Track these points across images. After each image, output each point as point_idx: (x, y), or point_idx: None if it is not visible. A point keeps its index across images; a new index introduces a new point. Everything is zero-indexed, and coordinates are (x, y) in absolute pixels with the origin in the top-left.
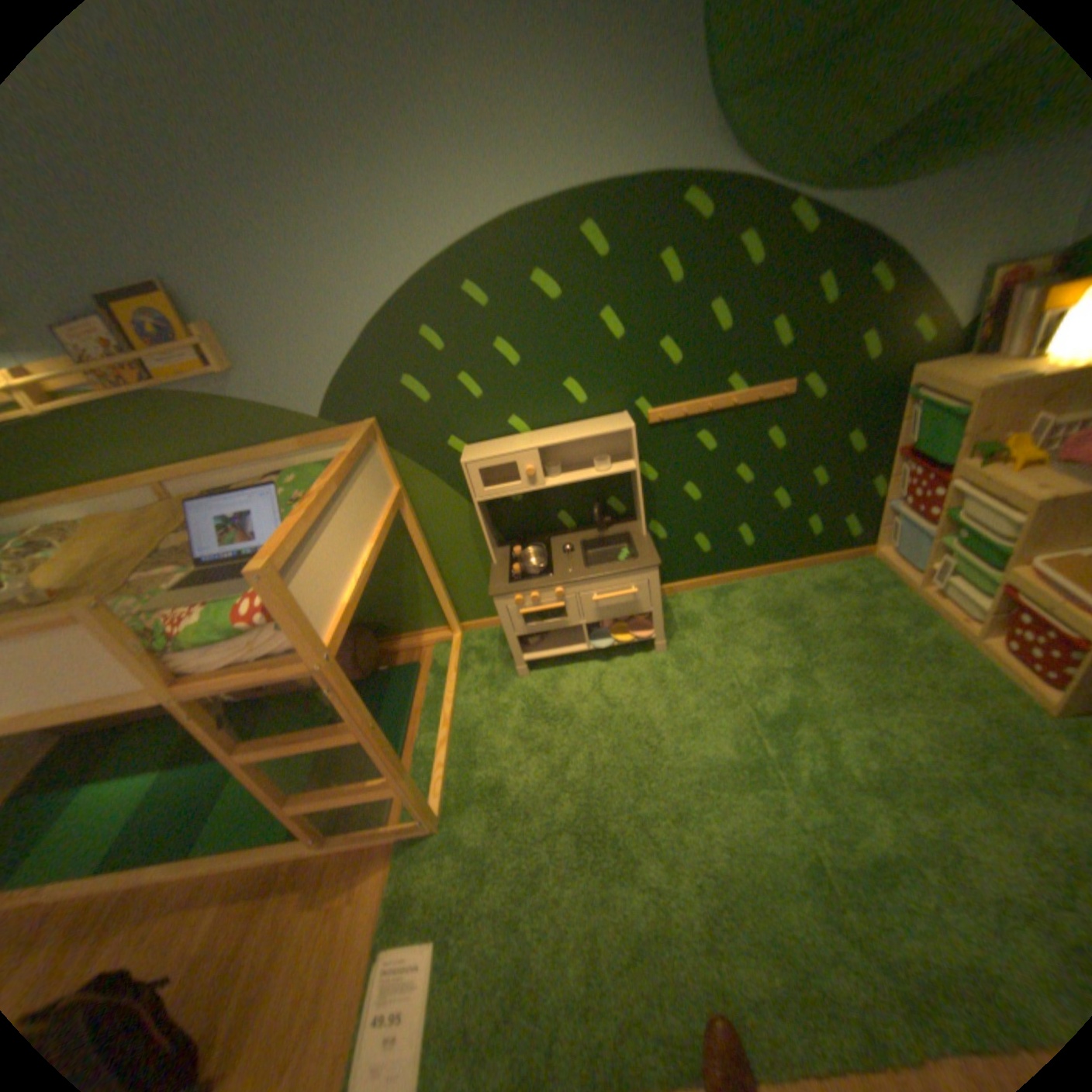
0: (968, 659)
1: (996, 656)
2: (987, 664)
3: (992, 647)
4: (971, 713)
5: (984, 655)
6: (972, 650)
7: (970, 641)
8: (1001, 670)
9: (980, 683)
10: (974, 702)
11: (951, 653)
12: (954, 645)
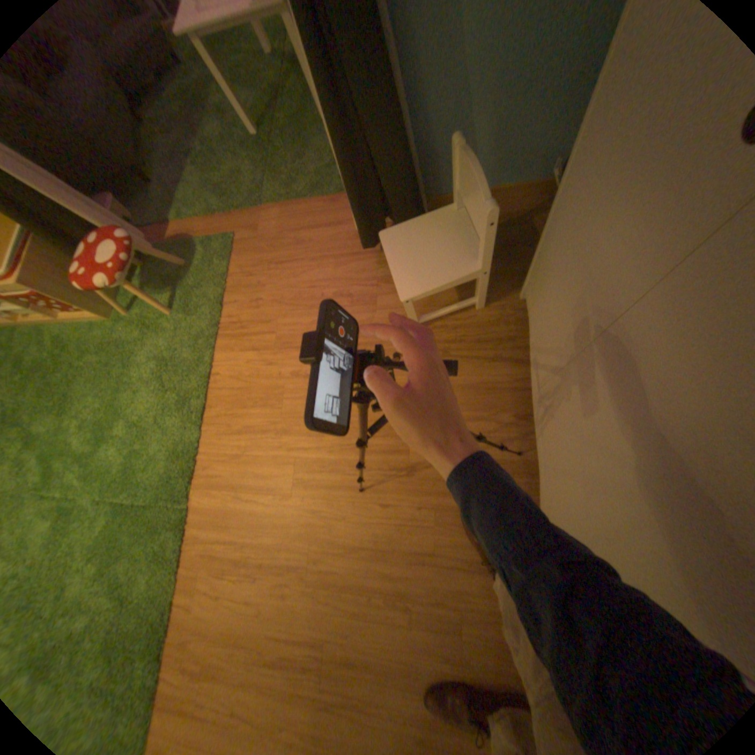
0: (66, 333)
1: (66, 320)
2: (73, 326)
3: (60, 317)
4: (88, 358)
5: (67, 323)
6: (63, 326)
7: (58, 323)
8: (77, 322)
9: (79, 339)
10: (85, 351)
11: (59, 339)
12: (56, 333)
